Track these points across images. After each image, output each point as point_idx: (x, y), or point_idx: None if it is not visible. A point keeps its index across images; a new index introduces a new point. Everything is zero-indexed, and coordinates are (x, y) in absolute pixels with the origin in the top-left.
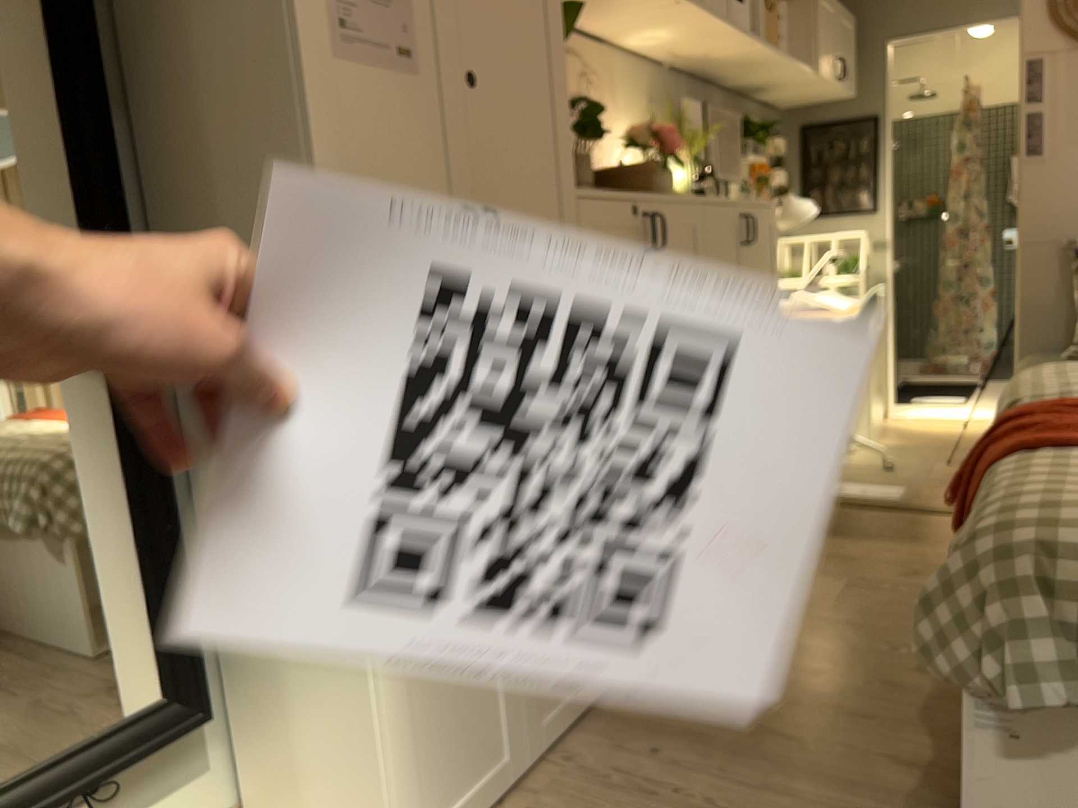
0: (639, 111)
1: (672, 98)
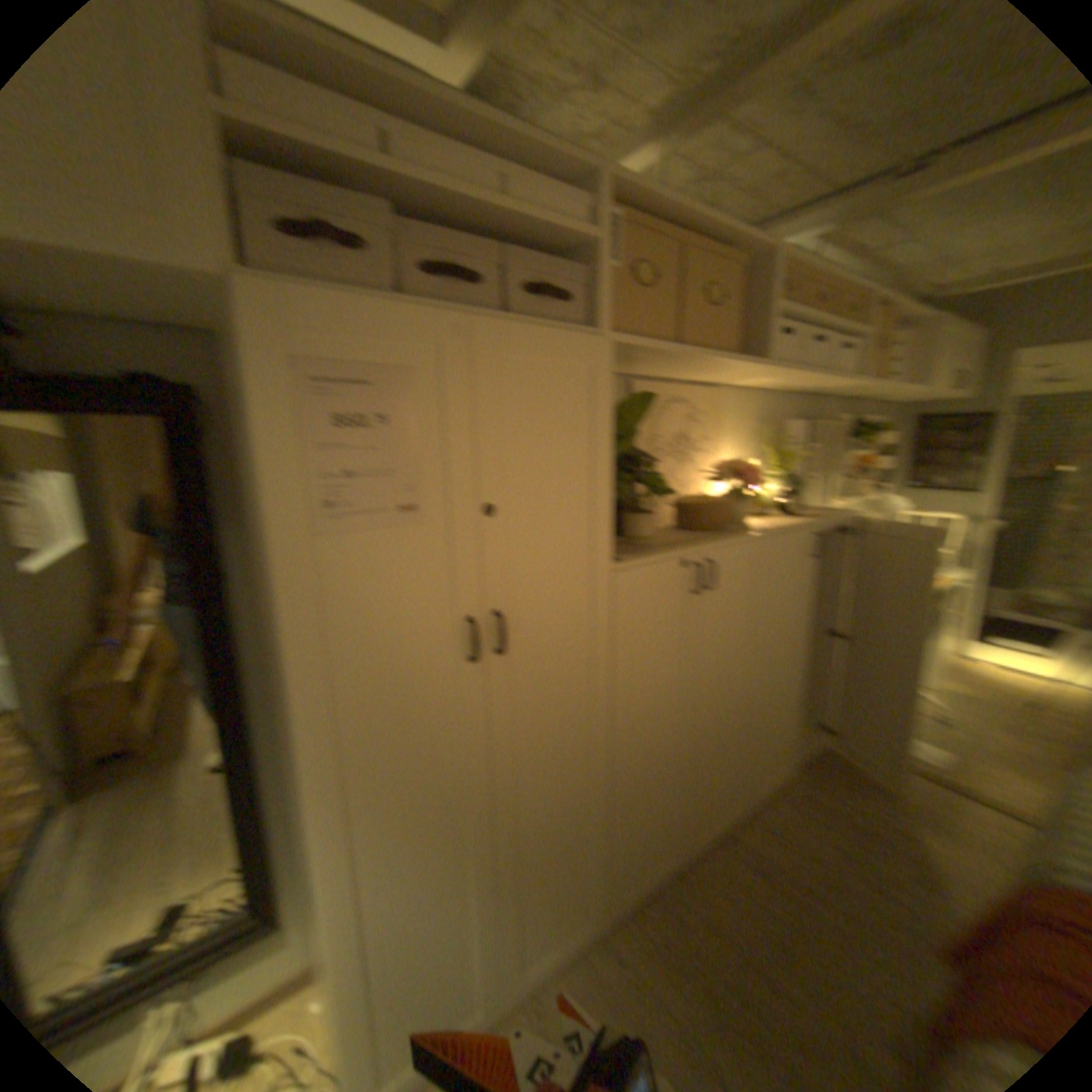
0: (747, 433)
1: (782, 419)
